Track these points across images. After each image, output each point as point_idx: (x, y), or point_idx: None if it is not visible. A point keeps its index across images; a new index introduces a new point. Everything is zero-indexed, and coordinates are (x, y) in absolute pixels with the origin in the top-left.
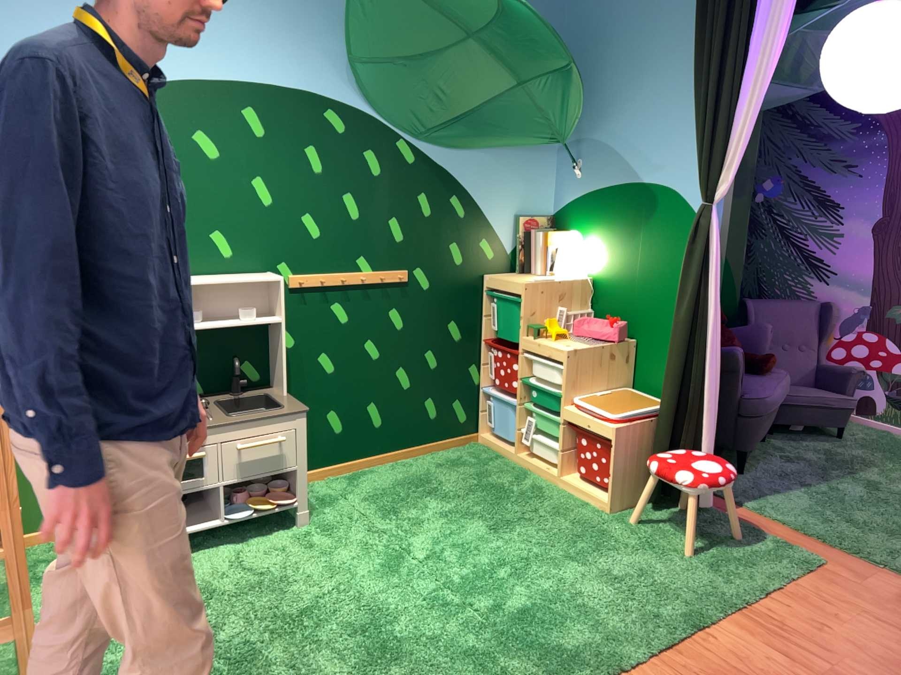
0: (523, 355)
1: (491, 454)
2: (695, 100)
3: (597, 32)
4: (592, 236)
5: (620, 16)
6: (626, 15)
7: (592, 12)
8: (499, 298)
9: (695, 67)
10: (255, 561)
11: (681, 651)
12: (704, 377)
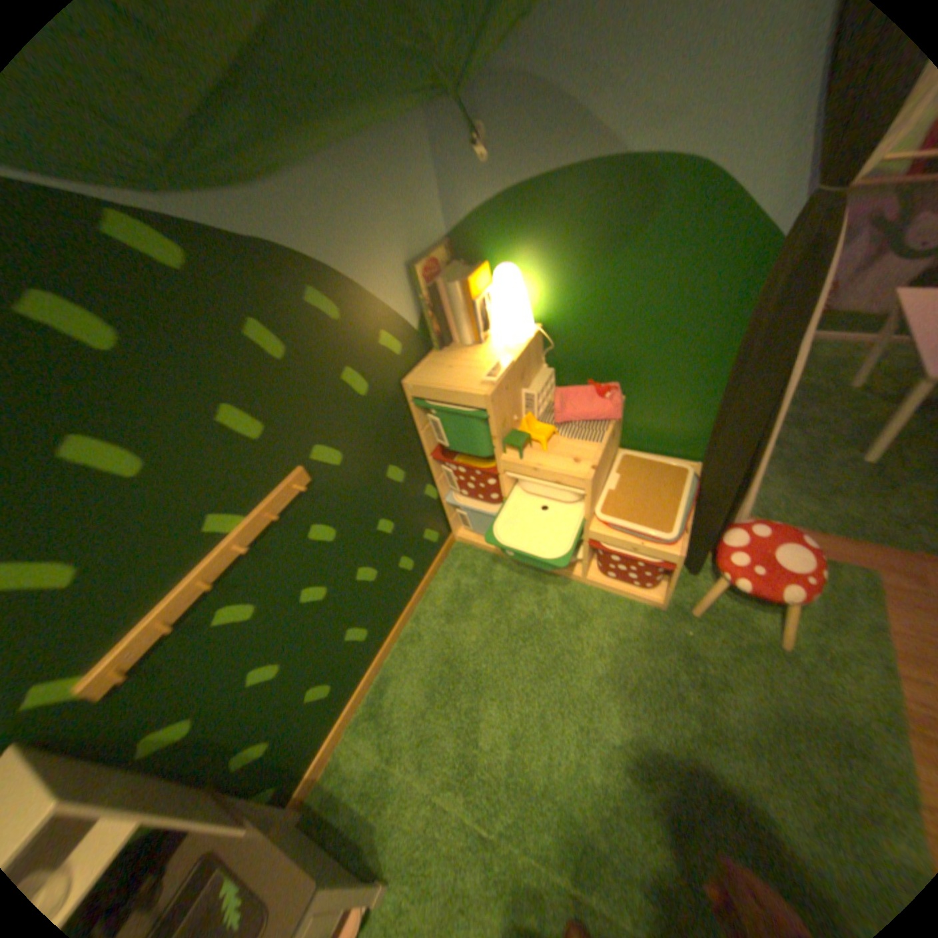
0: (506, 476)
1: (481, 556)
2: None
3: None
4: (529, 264)
5: None
6: None
7: None
8: (446, 418)
9: None
10: None
11: None
12: (773, 453)
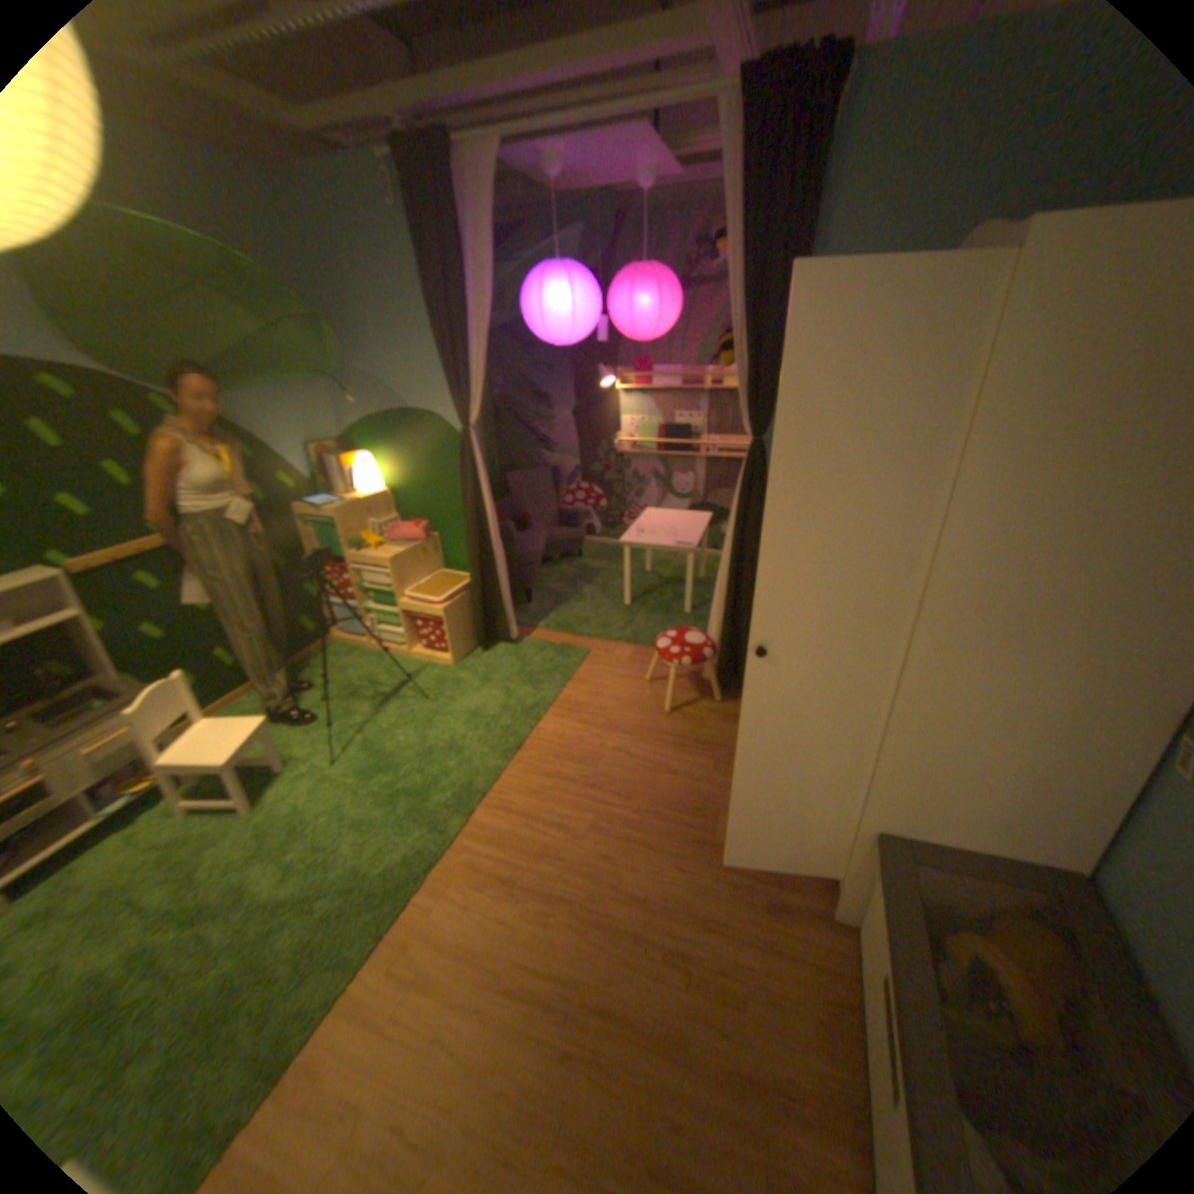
0: (352, 569)
1: (348, 649)
2: (437, 341)
3: (331, 270)
4: (381, 456)
5: (350, 257)
6: (355, 257)
7: (321, 249)
8: (314, 526)
9: (430, 317)
10: (155, 837)
11: (526, 750)
12: (495, 556)
